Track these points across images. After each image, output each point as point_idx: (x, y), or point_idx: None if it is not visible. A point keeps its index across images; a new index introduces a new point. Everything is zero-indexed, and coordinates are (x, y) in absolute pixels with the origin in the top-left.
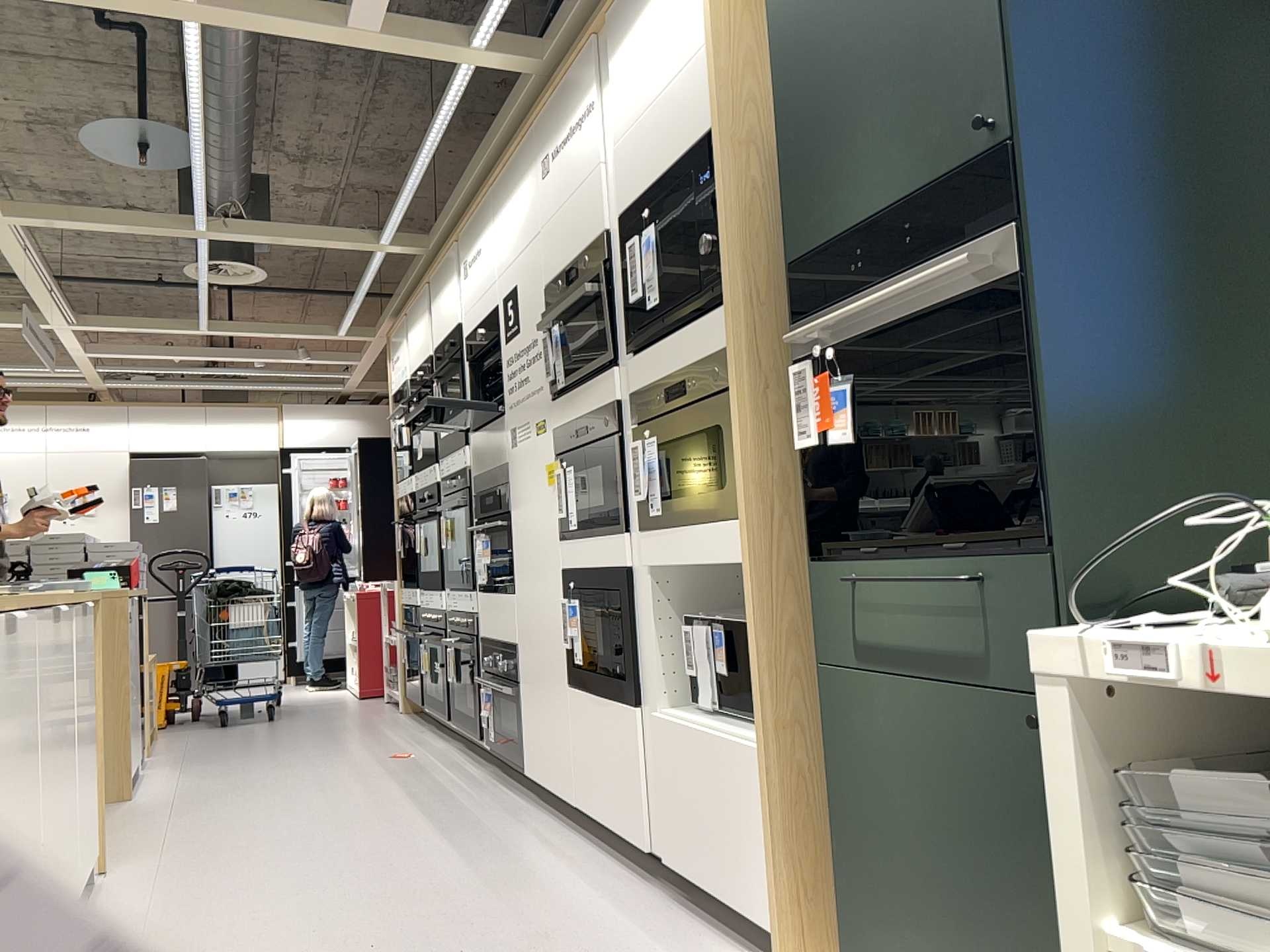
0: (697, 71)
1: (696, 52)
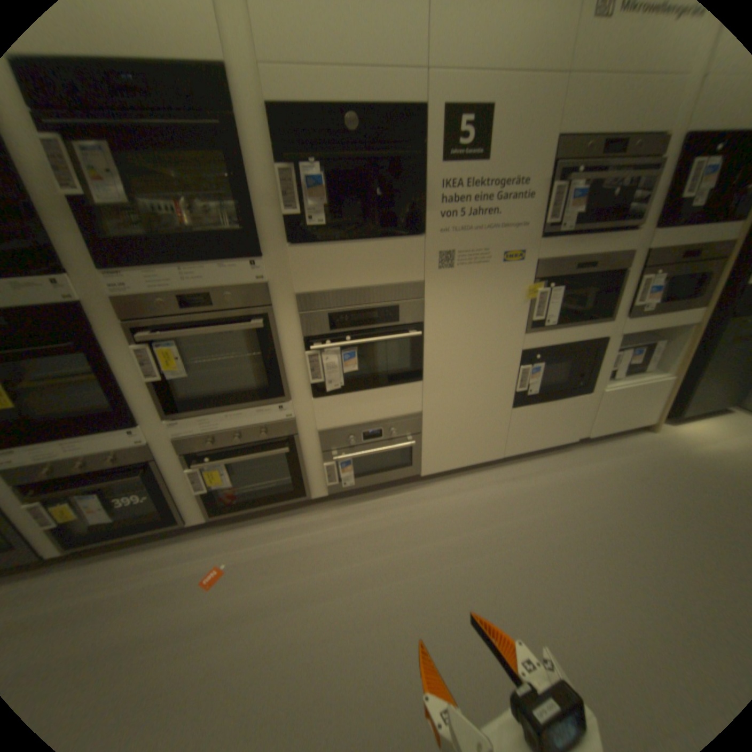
0: None
1: None
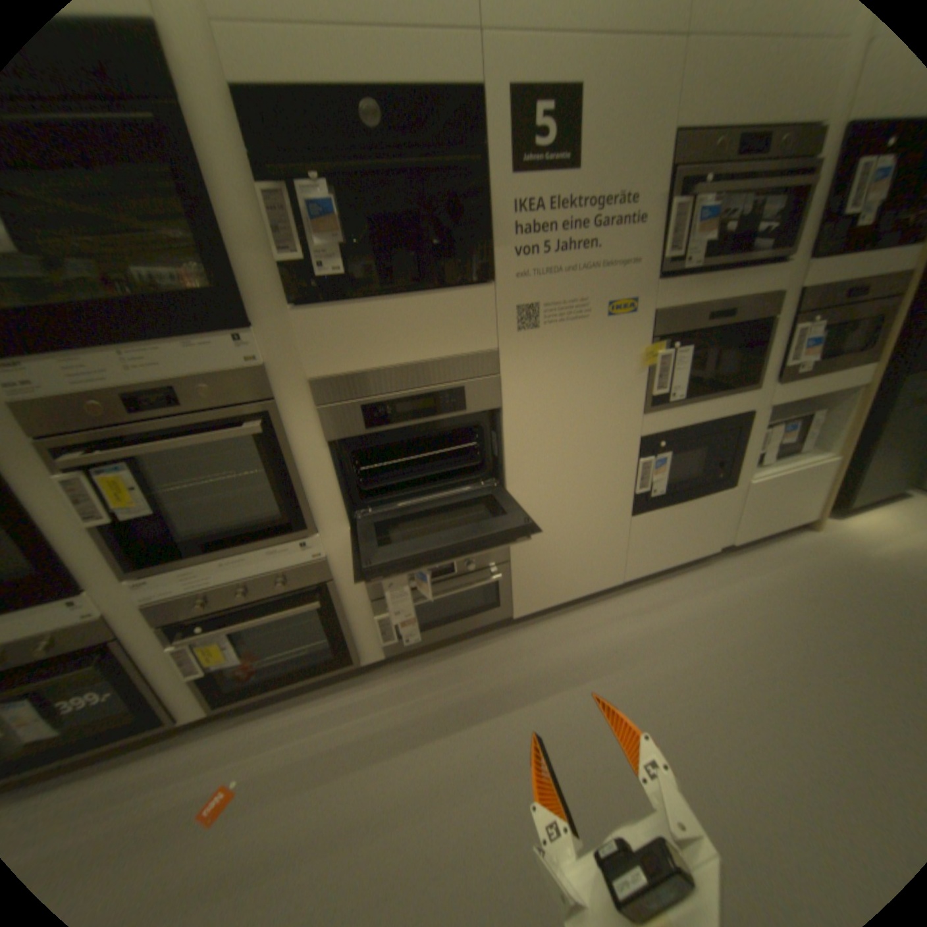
0: None
1: None
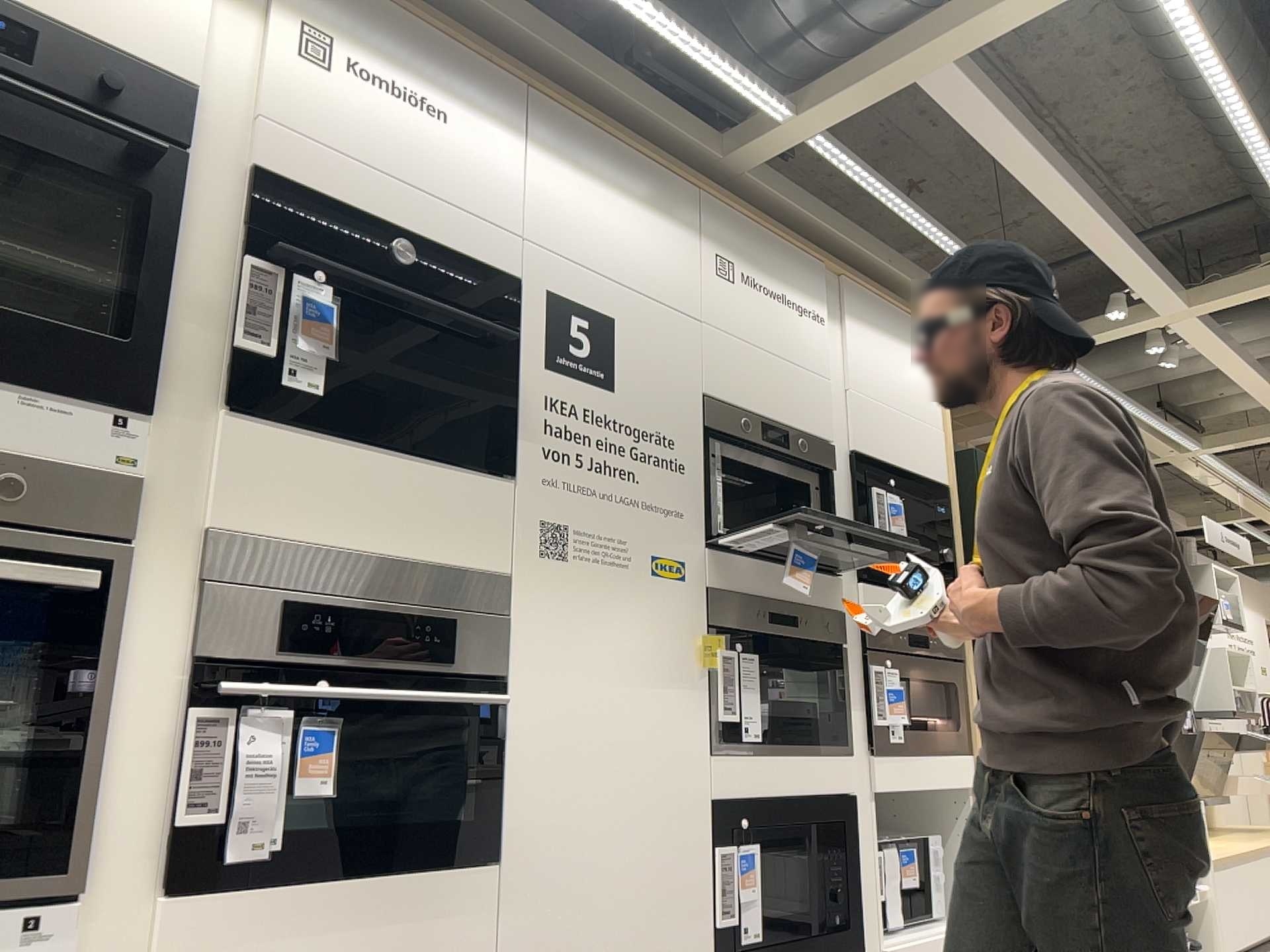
0: (932, 435)
1: (931, 421)
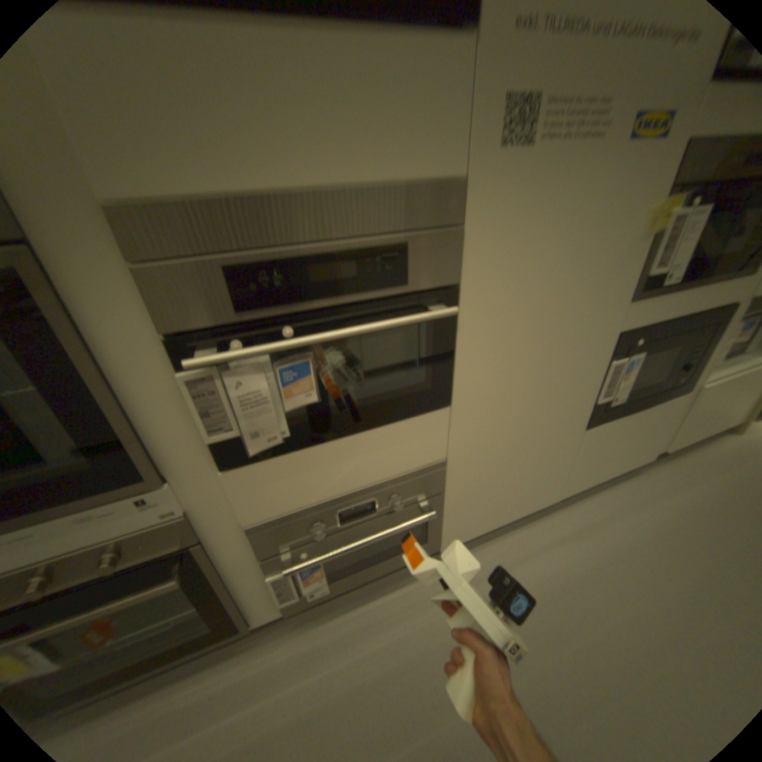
0: None
1: None
